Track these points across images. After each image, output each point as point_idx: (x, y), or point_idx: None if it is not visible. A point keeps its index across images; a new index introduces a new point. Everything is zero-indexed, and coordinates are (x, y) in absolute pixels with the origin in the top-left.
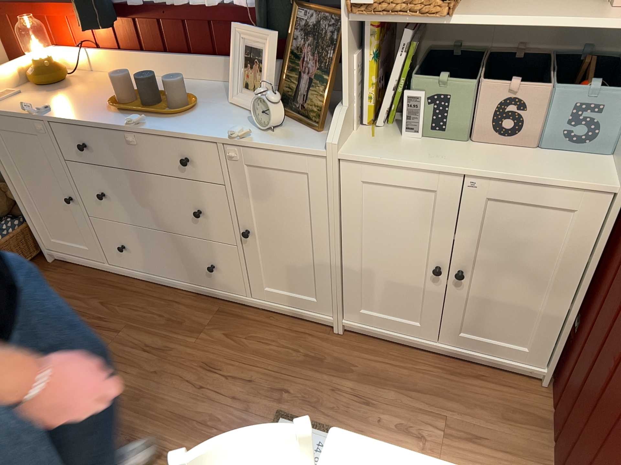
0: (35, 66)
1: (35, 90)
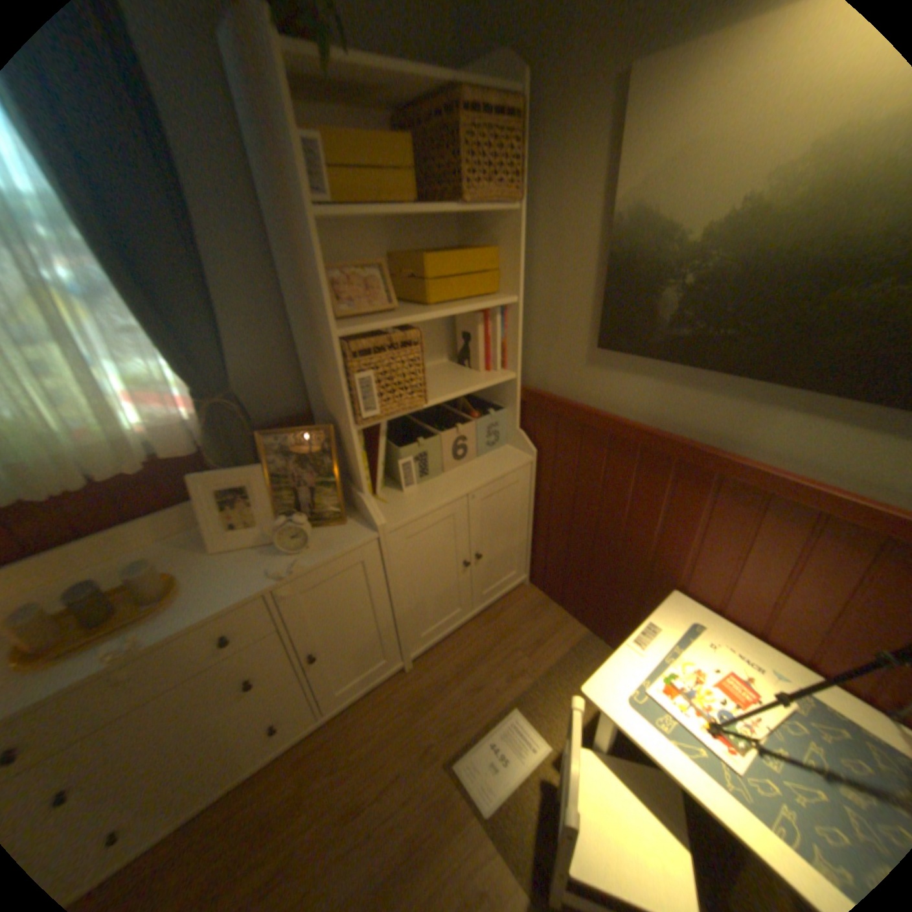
0: None
1: None
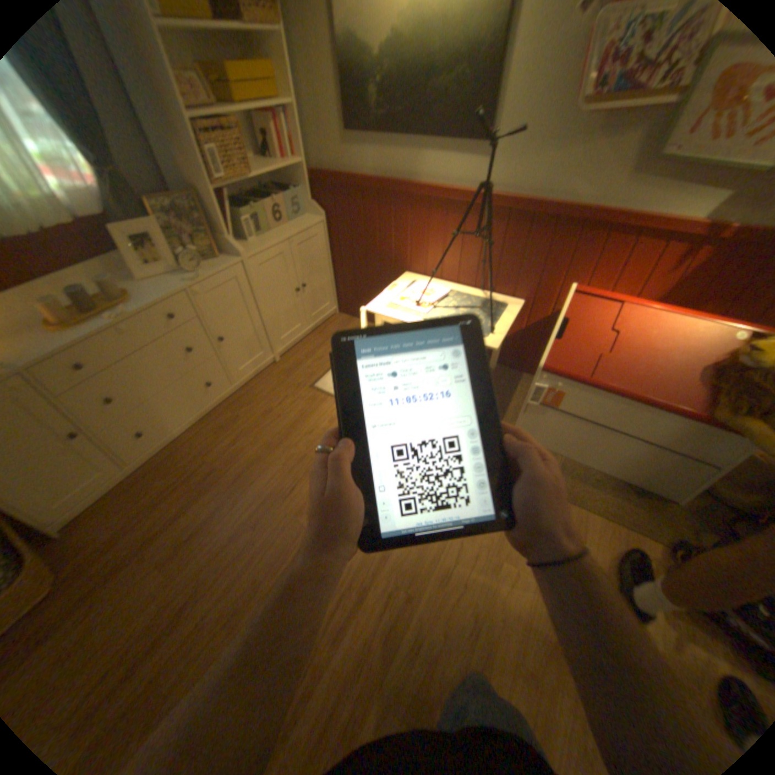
0: None
1: None
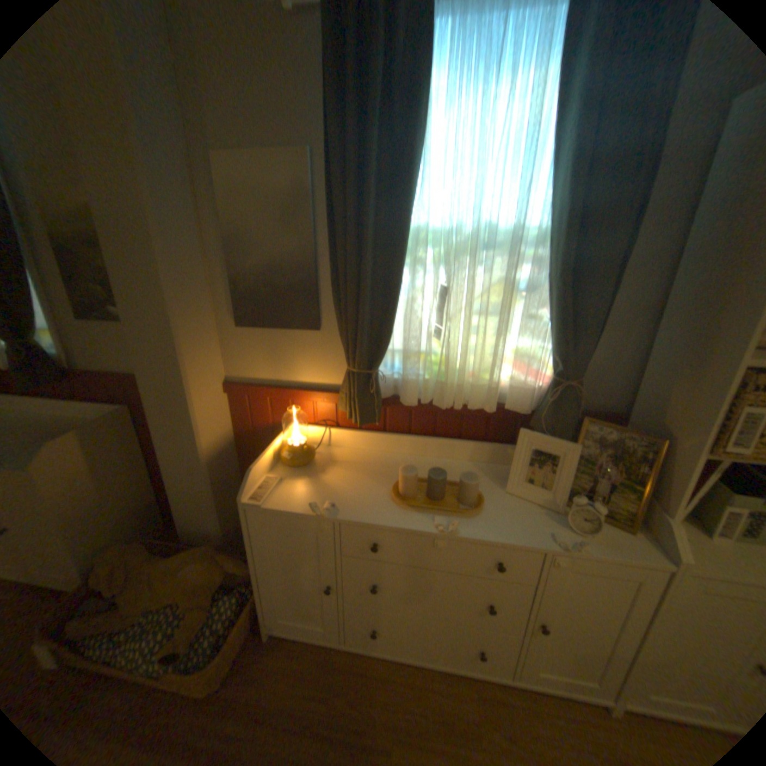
0: (292, 450)
1: (291, 473)
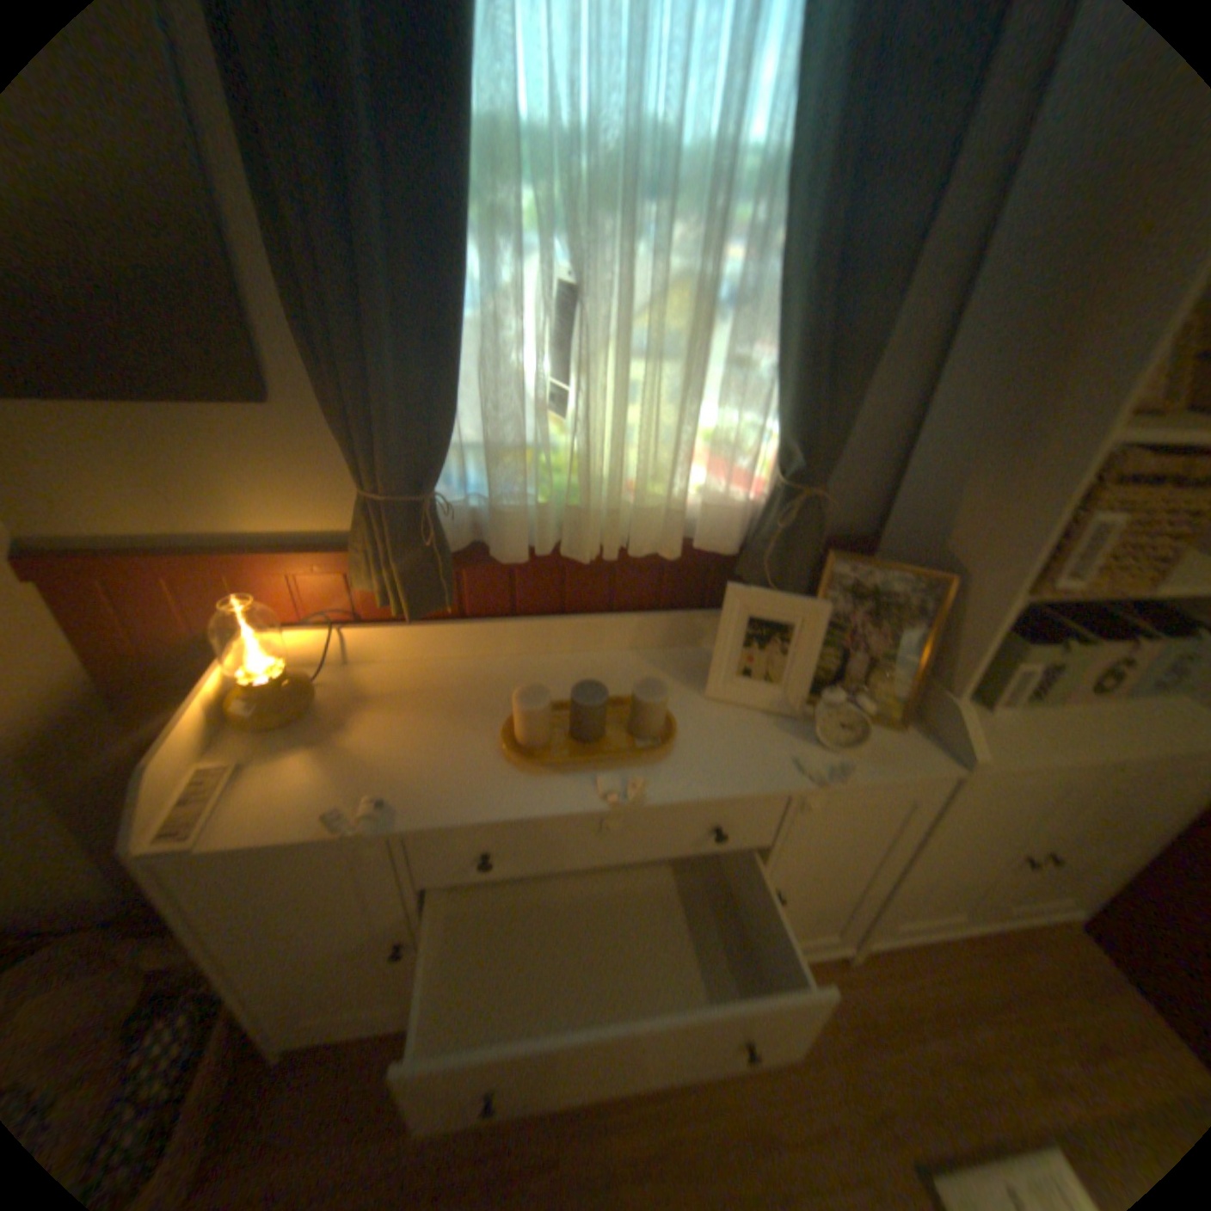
0: (254, 696)
1: (263, 748)
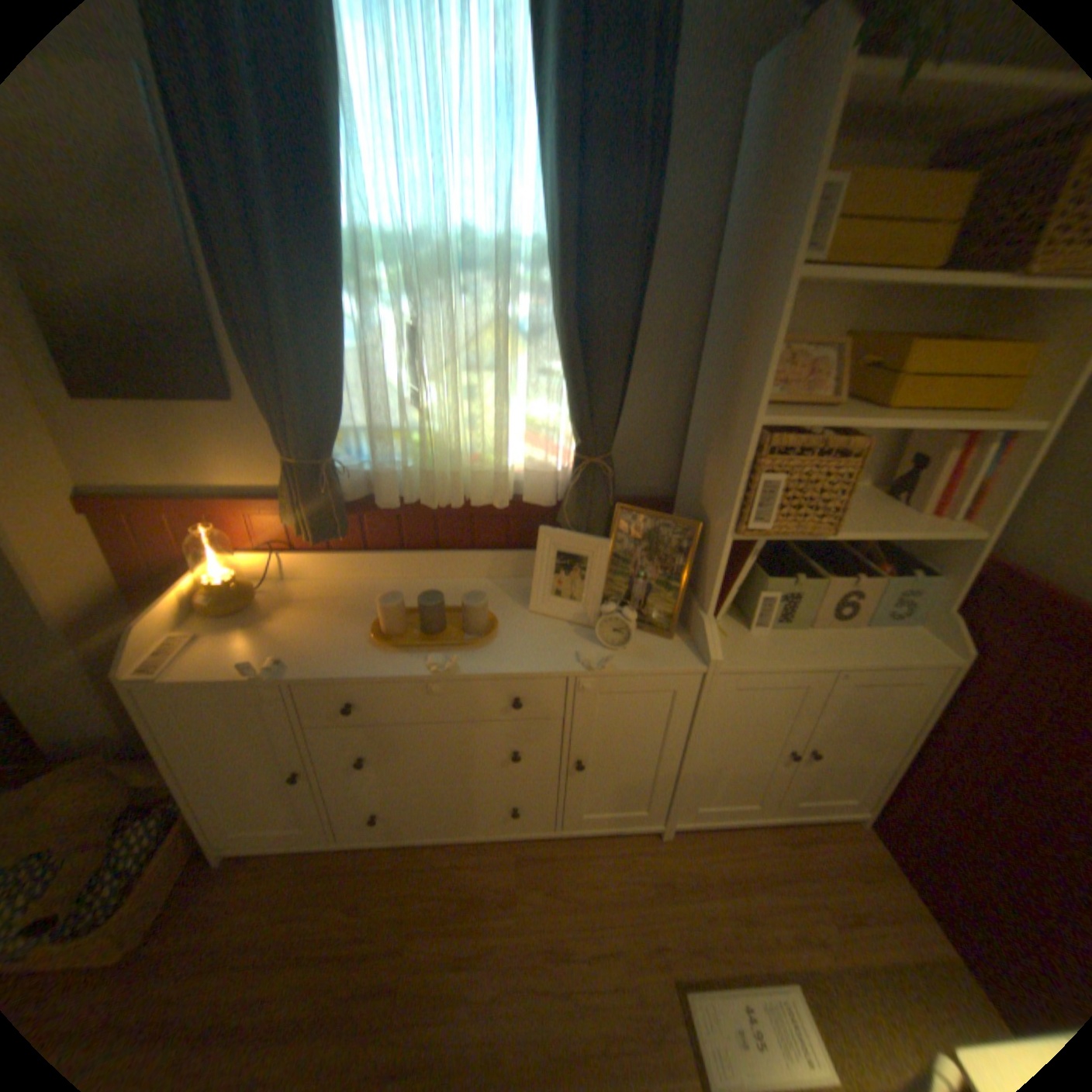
0: (211, 591)
1: (214, 626)
